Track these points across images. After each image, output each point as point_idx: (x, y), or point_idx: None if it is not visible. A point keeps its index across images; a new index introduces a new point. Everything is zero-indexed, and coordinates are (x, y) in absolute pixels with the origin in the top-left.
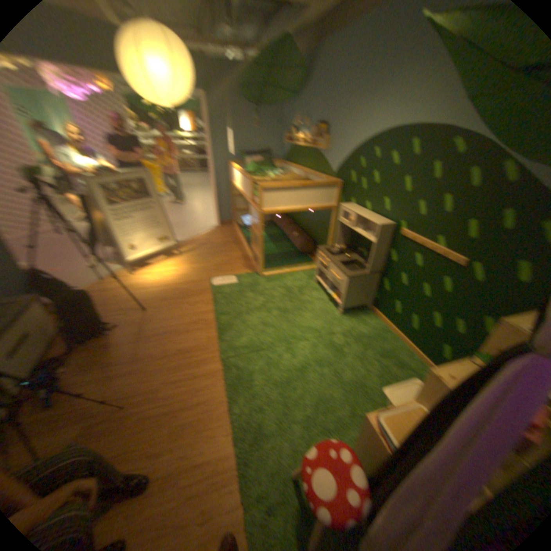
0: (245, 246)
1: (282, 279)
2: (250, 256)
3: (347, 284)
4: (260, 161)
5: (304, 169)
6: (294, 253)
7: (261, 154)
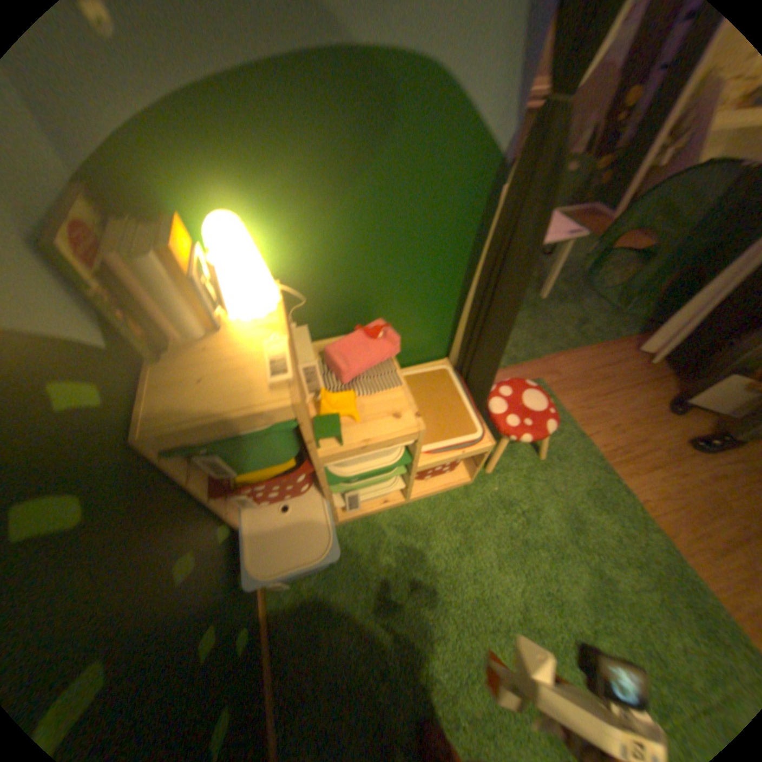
0: None
1: None
2: None
3: None
4: None
5: None
6: None
7: None
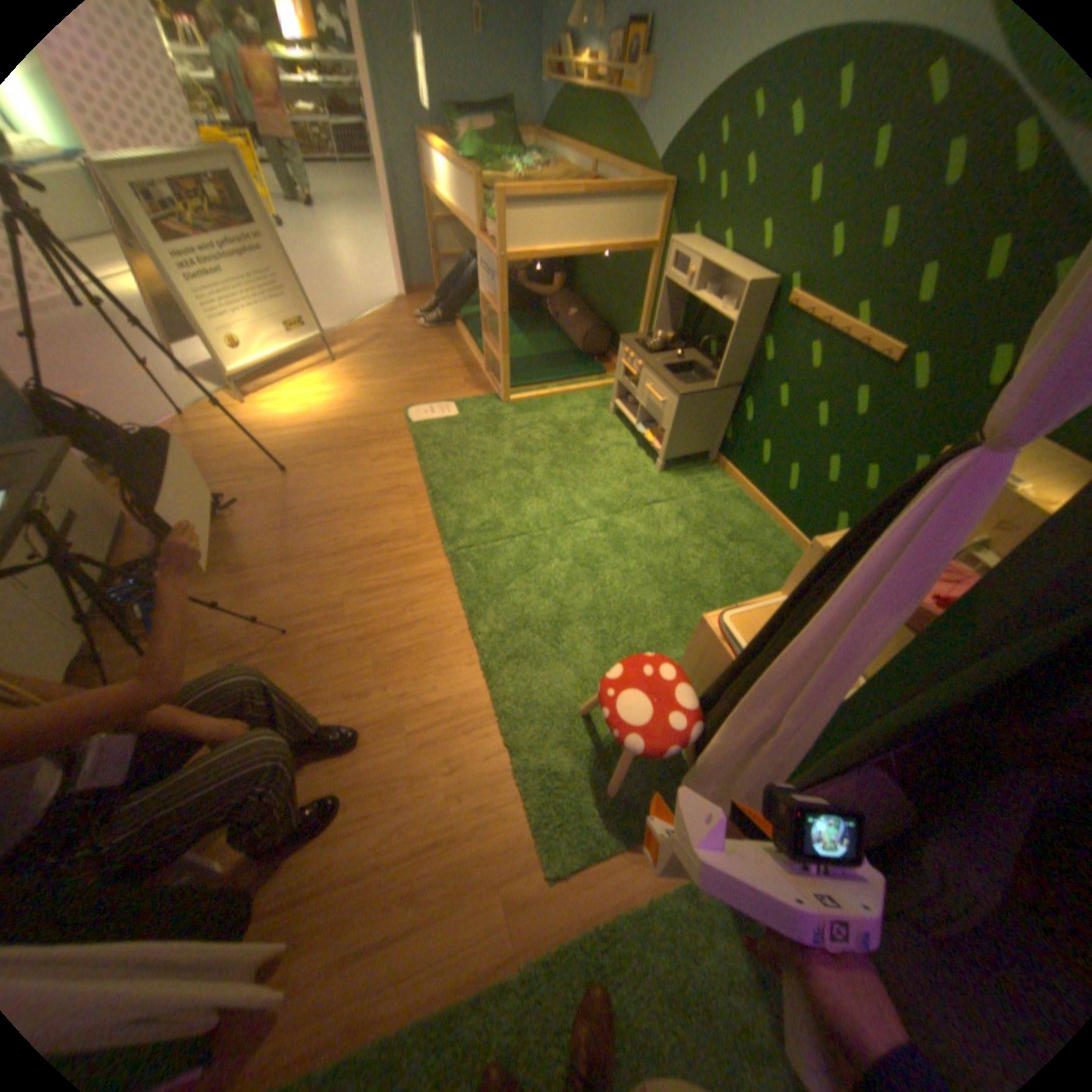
0: (462, 340)
1: (543, 406)
2: (476, 360)
3: (674, 409)
4: (486, 126)
5: (588, 149)
6: (565, 353)
7: (486, 107)
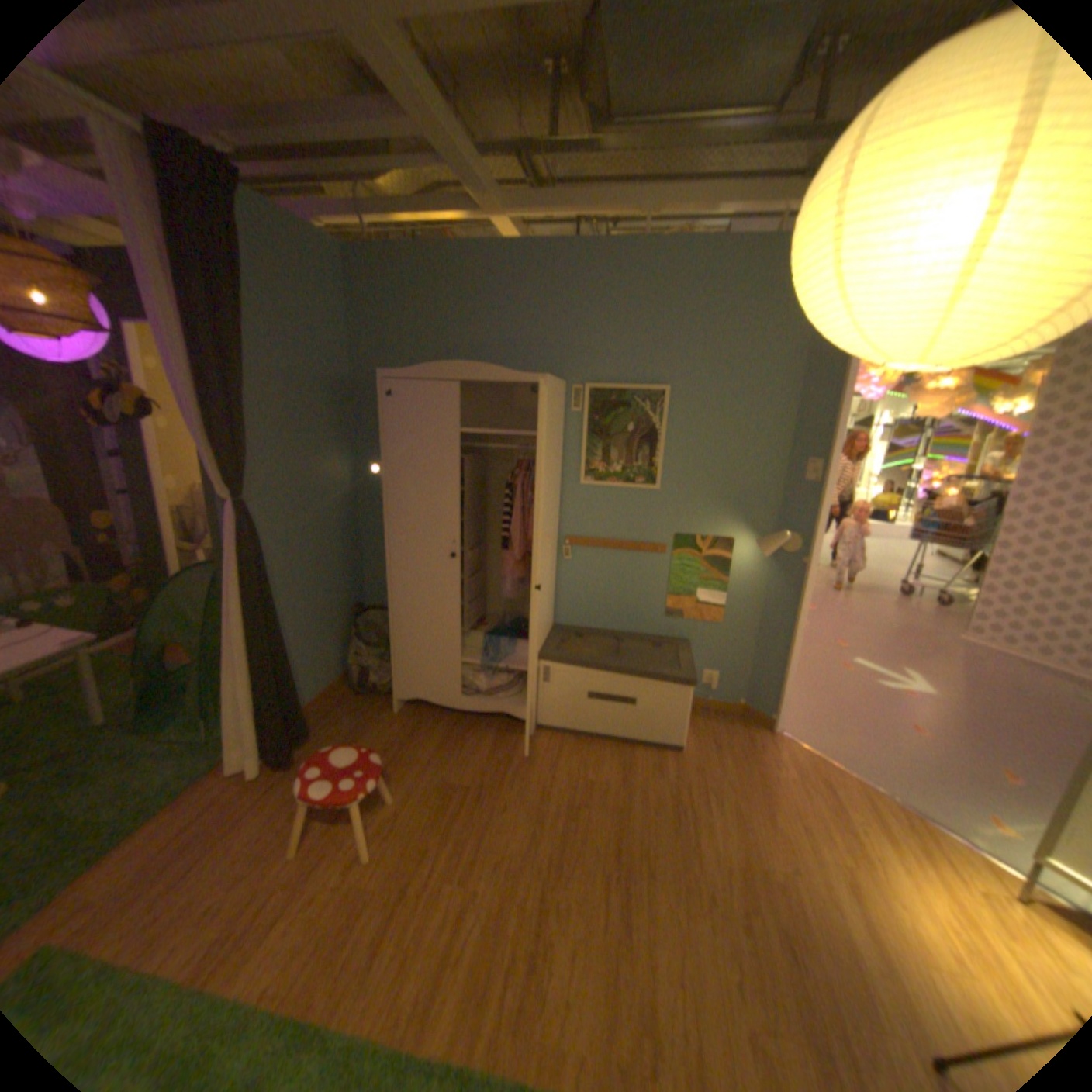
0: None
1: None
2: None
3: None
4: None
5: None
6: None
7: None
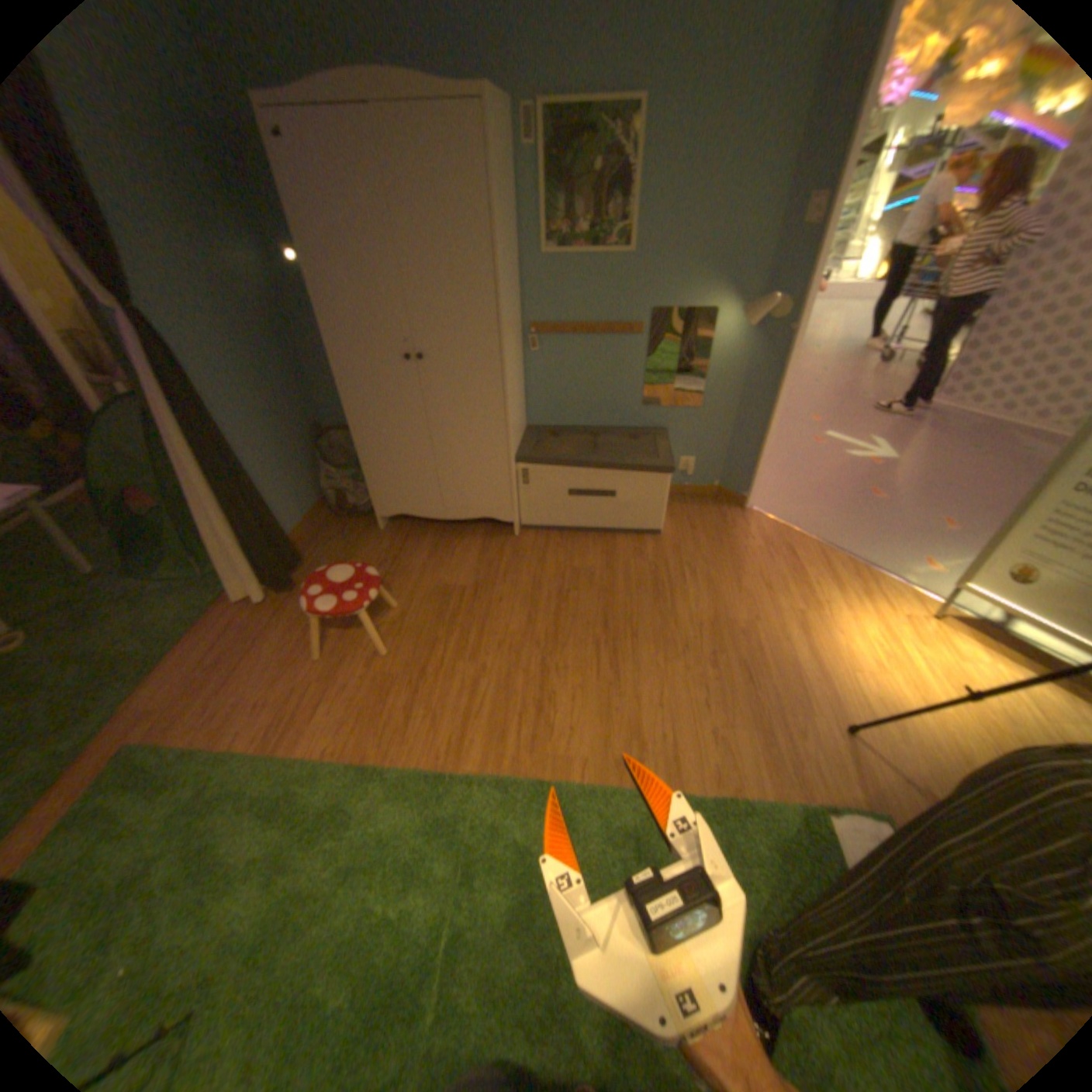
0: None
1: None
2: None
3: None
4: None
5: None
6: None
7: None
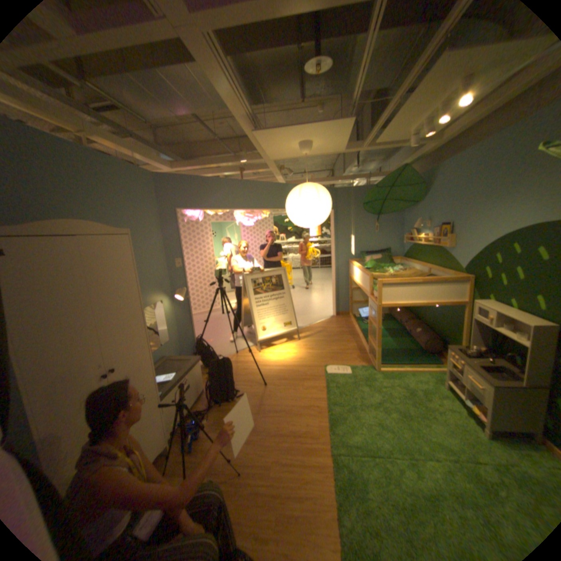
0: (359, 337)
1: (401, 377)
2: (365, 347)
3: (493, 395)
4: (378, 257)
5: (426, 263)
6: (416, 349)
7: (378, 251)
